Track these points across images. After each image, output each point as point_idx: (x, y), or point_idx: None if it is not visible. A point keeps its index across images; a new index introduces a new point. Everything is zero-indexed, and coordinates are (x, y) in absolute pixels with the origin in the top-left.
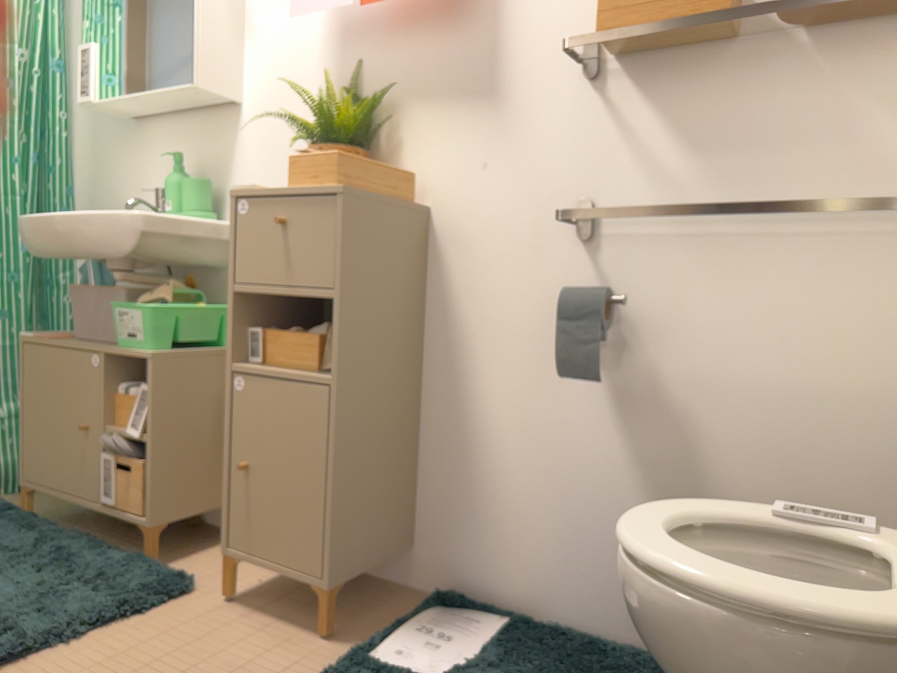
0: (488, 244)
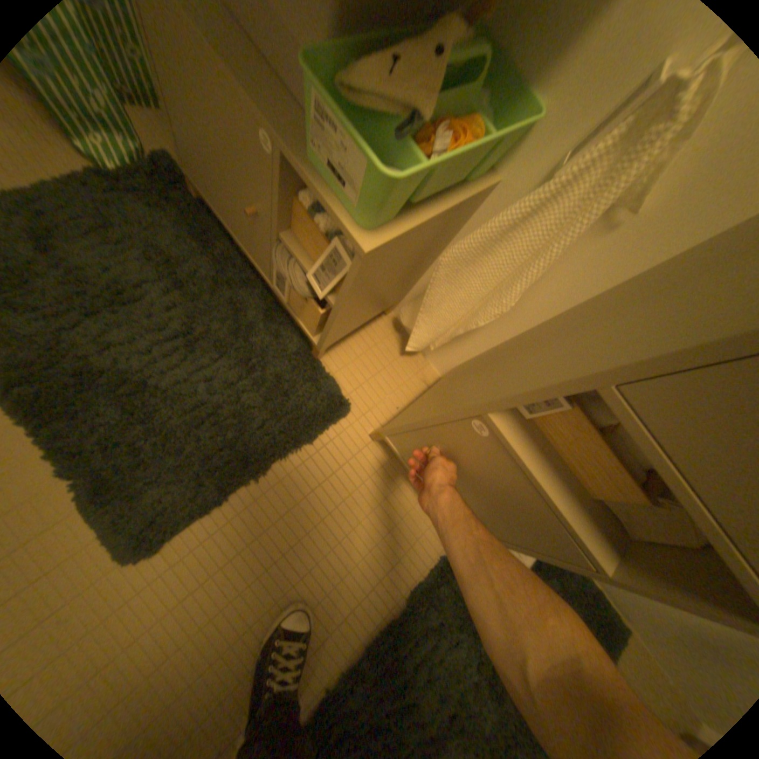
0: None
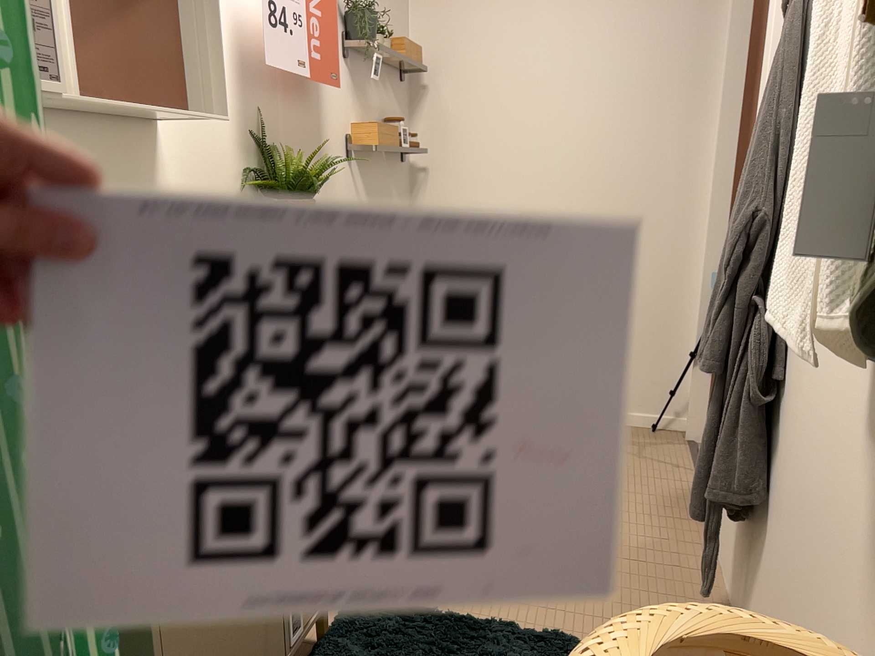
0: None
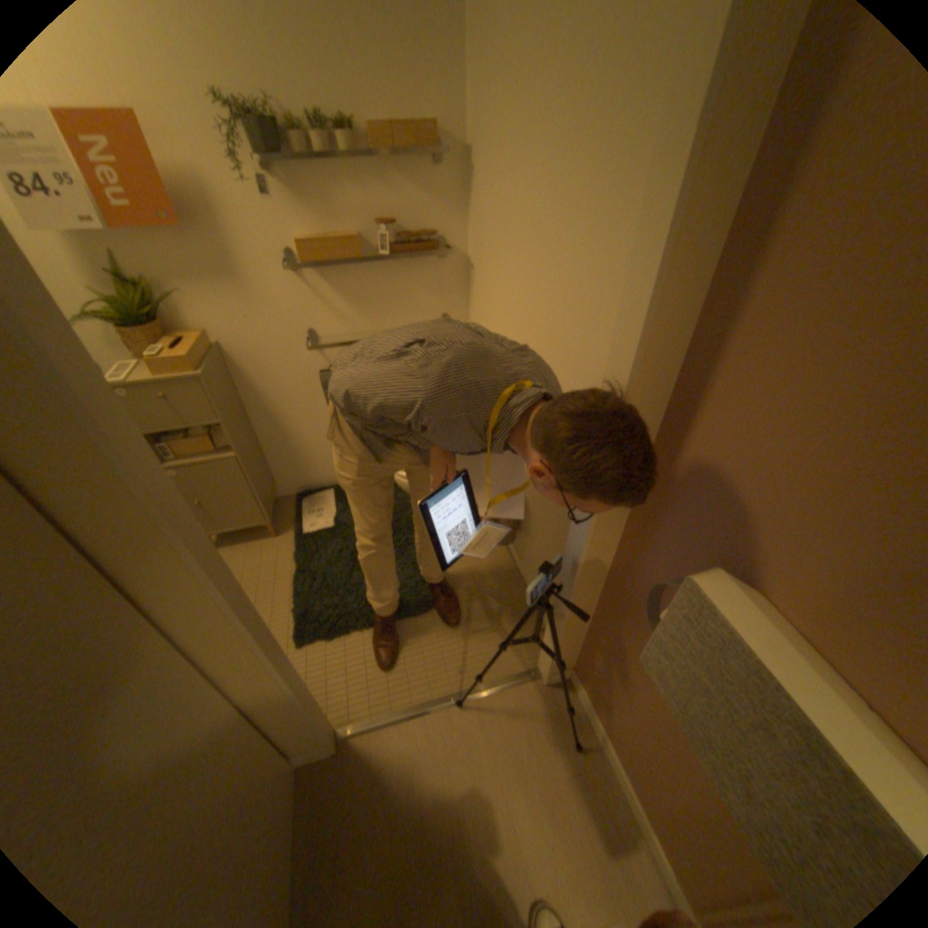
0: (264, 356)
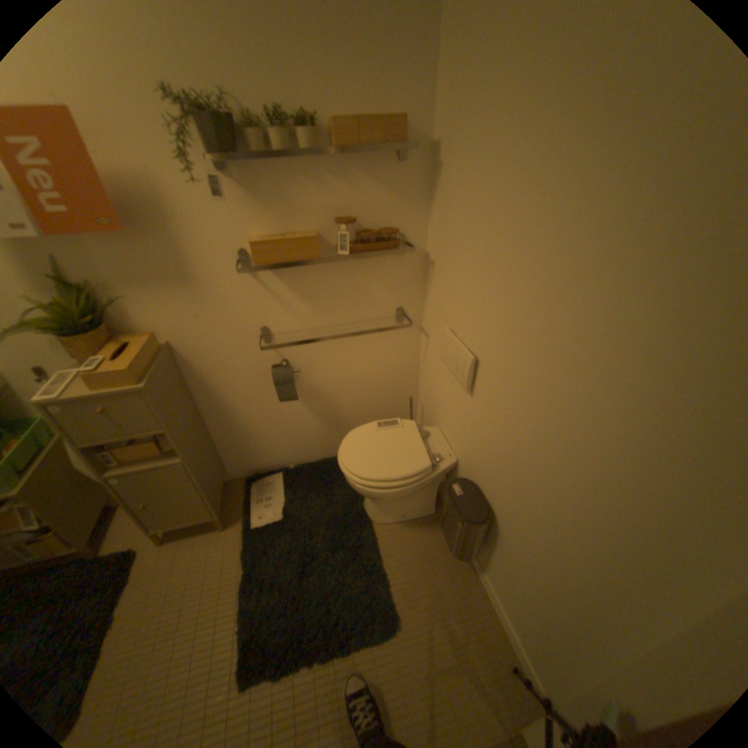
0: (215, 353)
